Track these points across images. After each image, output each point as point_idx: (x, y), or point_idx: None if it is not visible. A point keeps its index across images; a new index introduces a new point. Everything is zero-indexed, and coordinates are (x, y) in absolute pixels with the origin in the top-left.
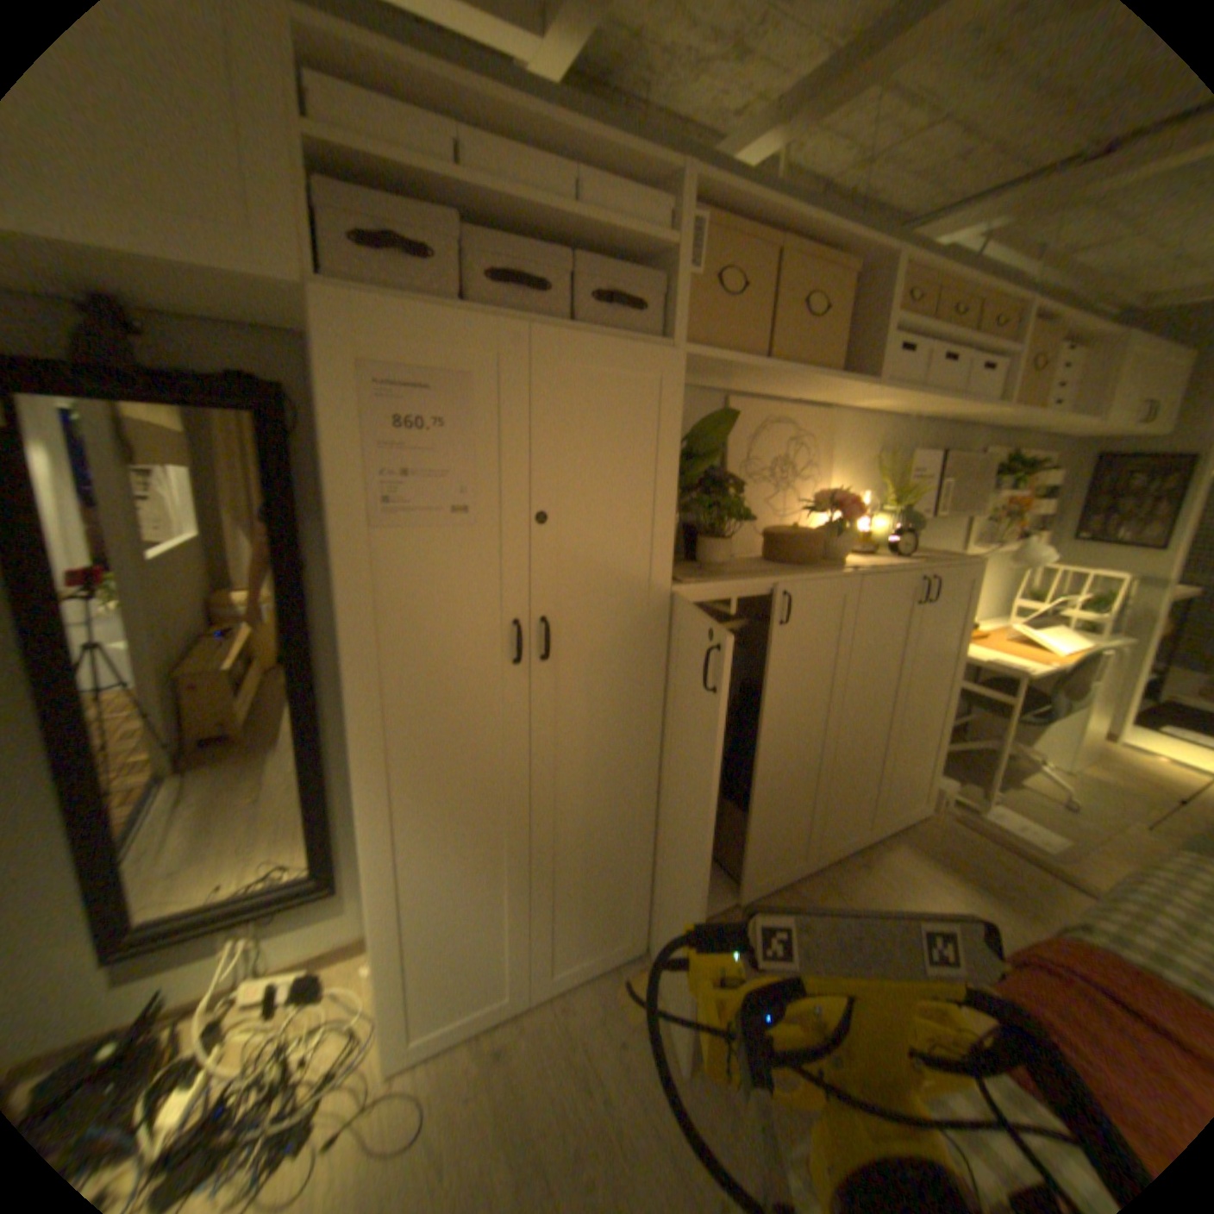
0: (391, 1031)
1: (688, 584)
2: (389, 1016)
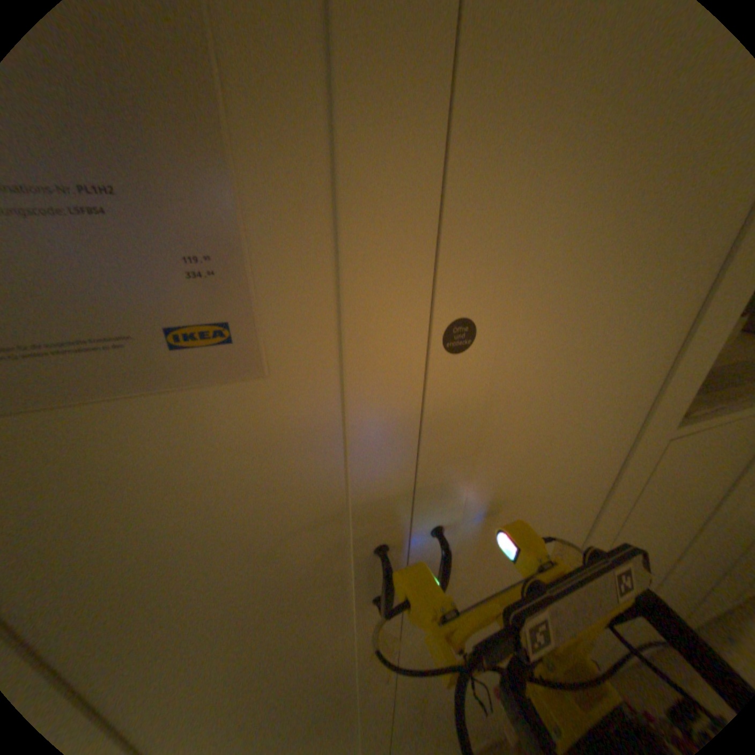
0: None
1: (697, 416)
2: None
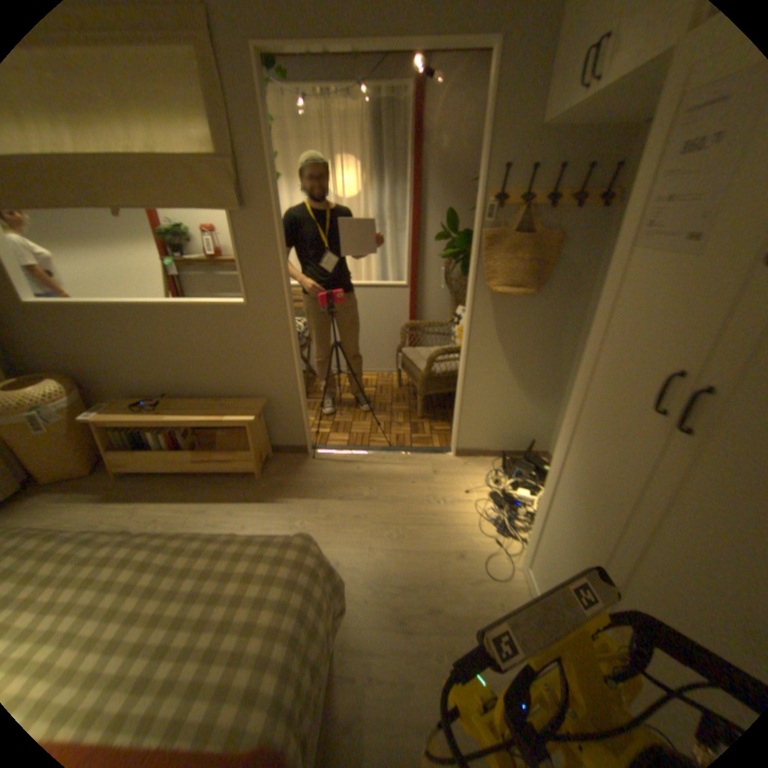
0: (529, 554)
1: None
2: (532, 546)
